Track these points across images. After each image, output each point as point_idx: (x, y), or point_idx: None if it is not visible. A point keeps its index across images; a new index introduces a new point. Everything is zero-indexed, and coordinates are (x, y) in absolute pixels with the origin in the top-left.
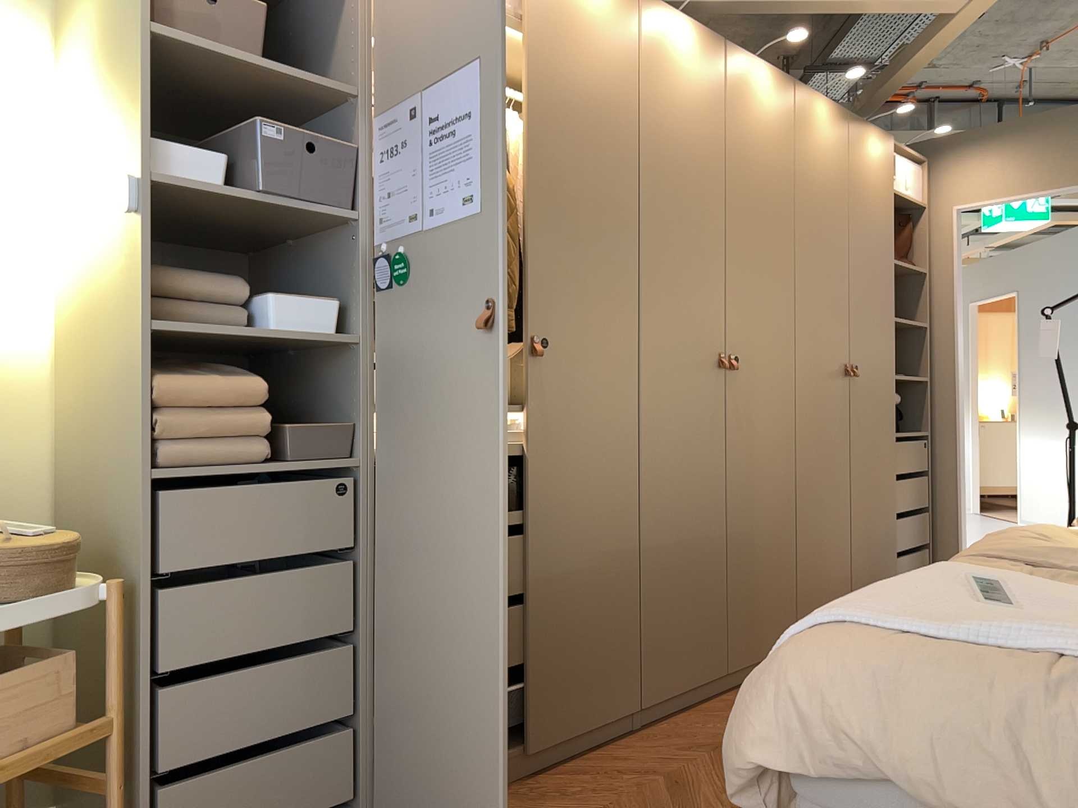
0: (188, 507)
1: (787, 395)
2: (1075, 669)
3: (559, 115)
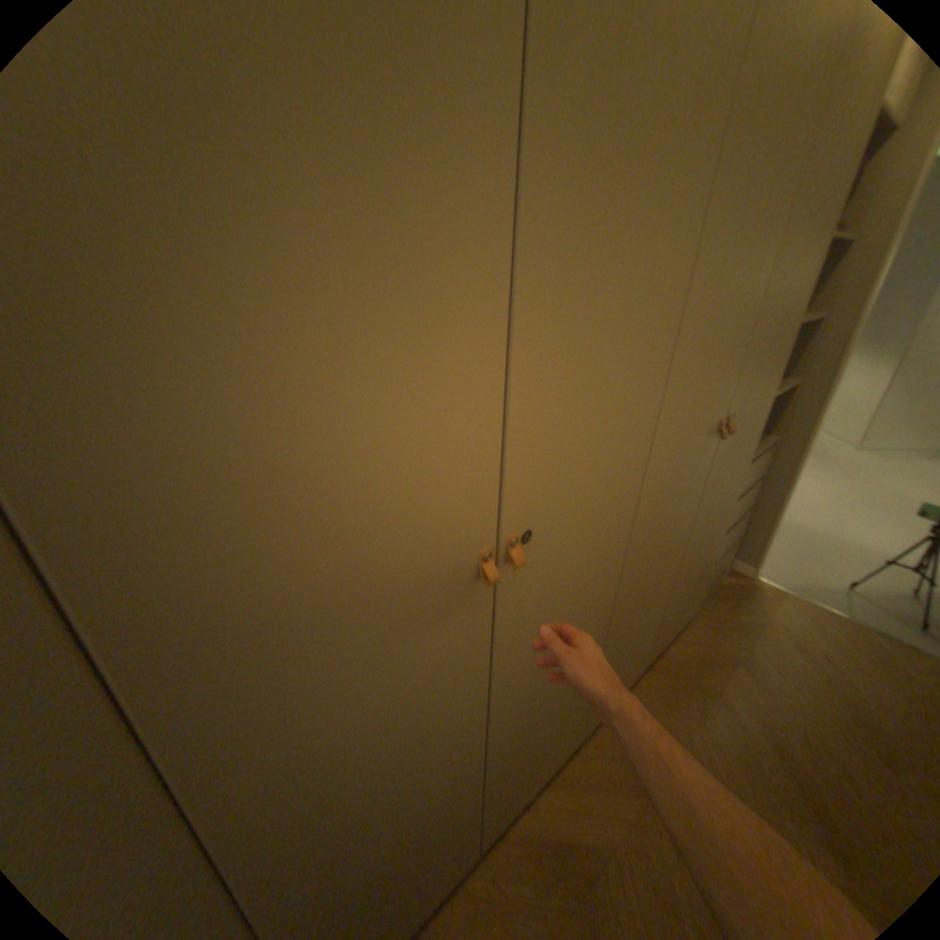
0: None
1: (636, 514)
2: None
3: None
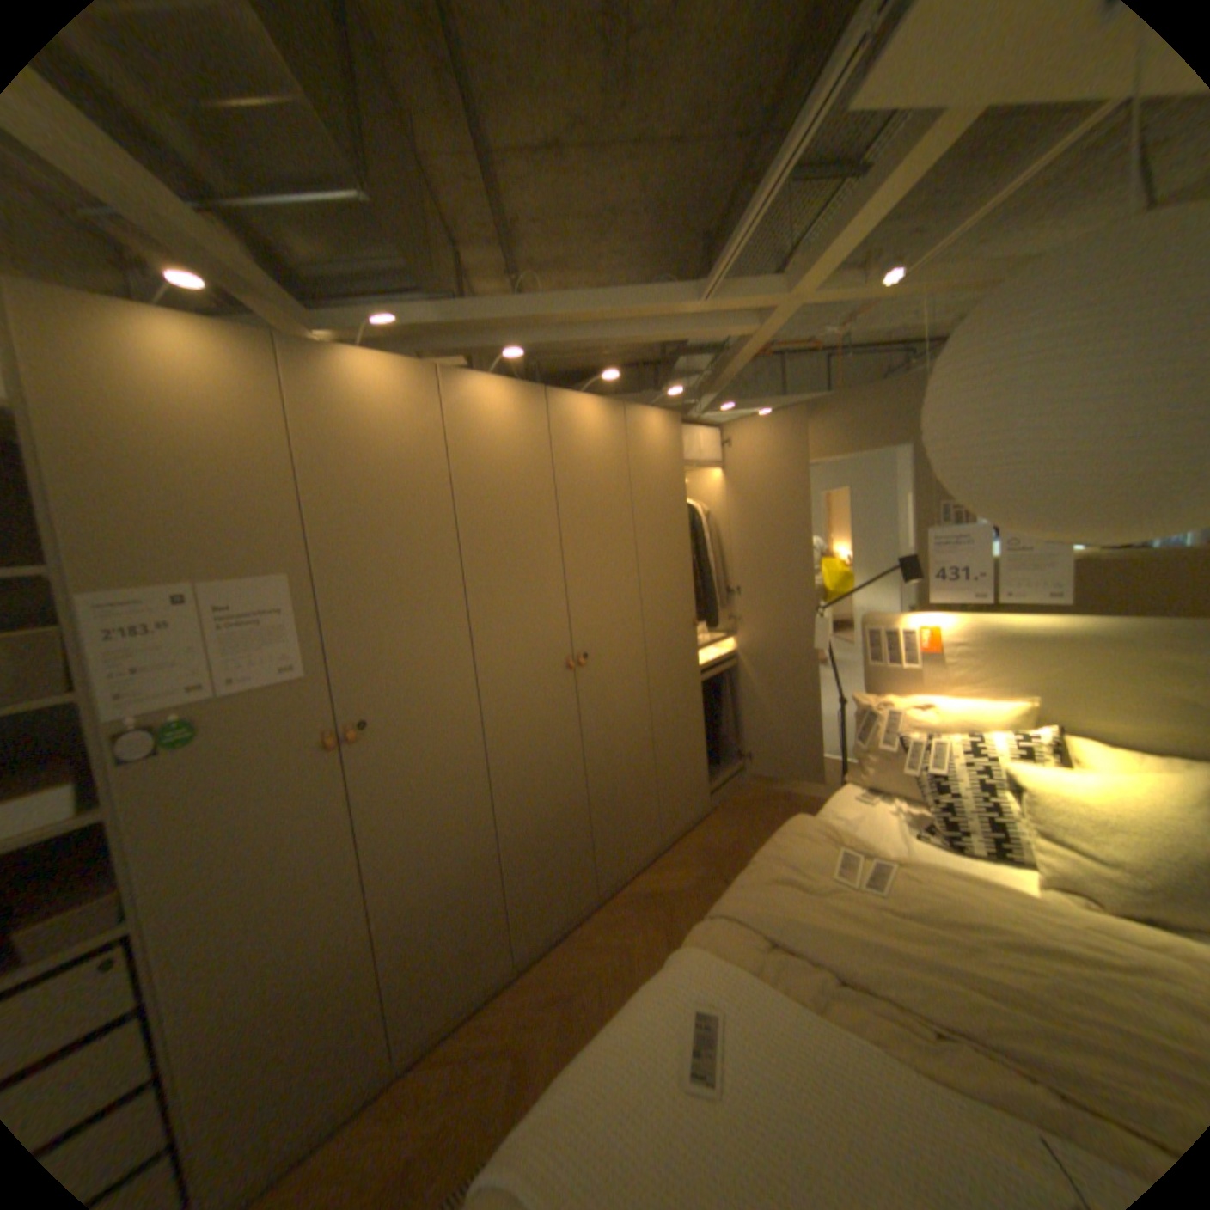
0: None
1: (645, 661)
2: None
3: (361, 511)
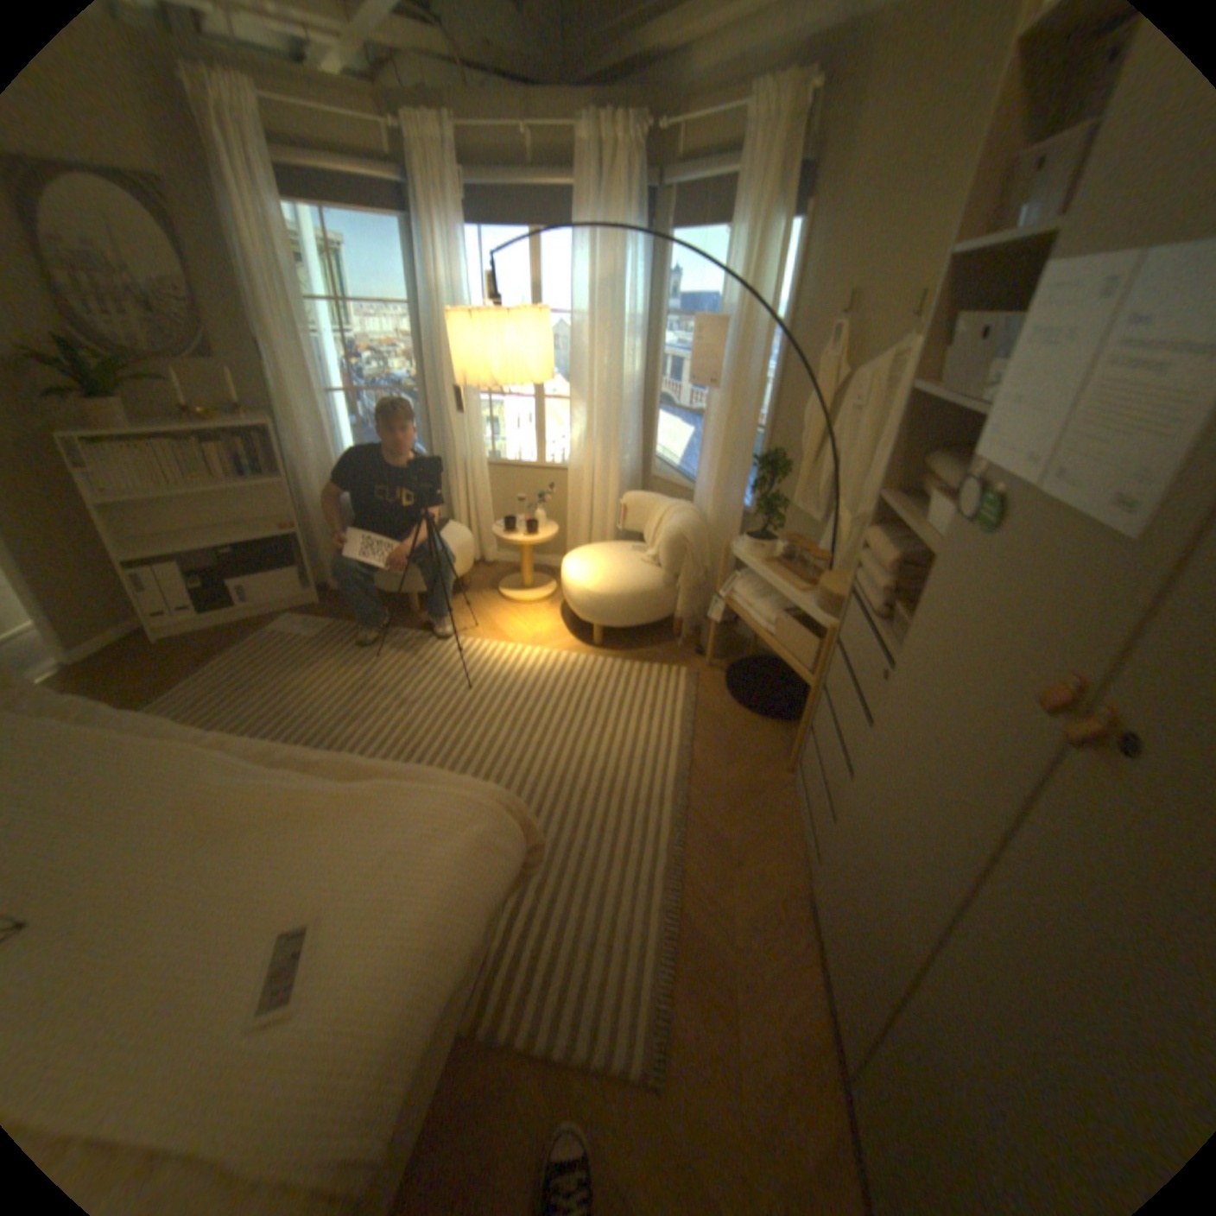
0: (855, 617)
1: None
2: (304, 780)
3: None
